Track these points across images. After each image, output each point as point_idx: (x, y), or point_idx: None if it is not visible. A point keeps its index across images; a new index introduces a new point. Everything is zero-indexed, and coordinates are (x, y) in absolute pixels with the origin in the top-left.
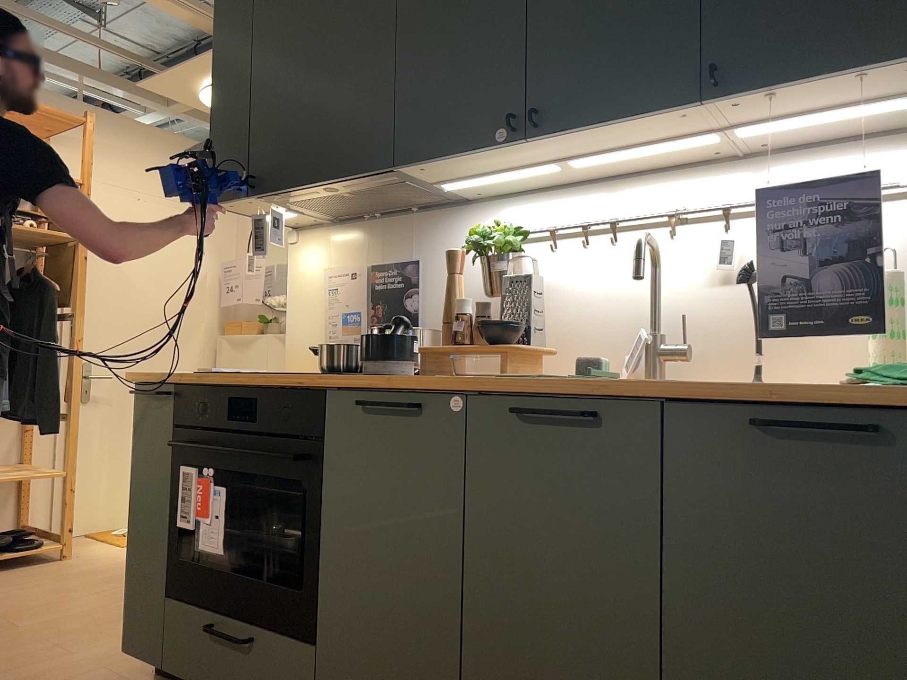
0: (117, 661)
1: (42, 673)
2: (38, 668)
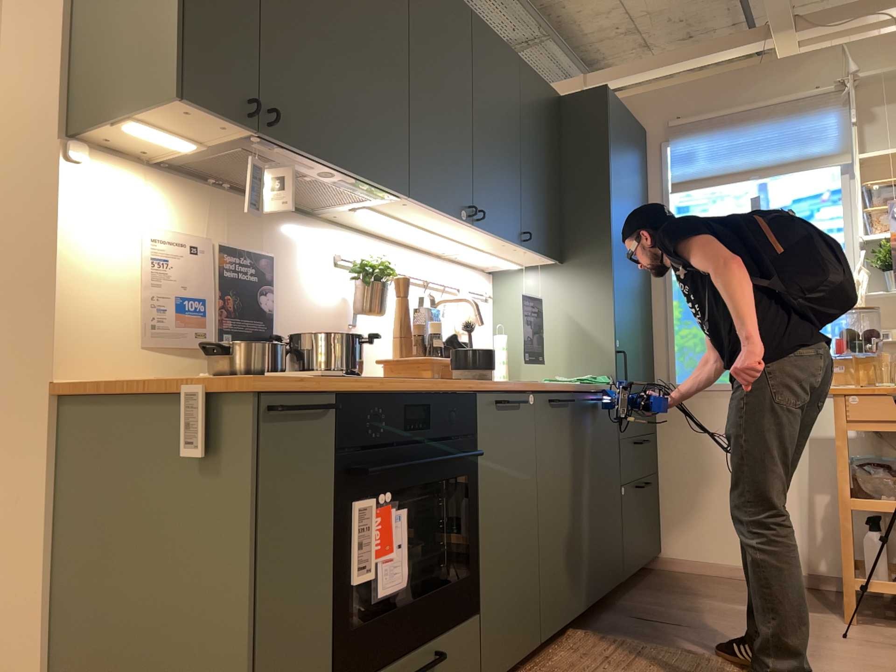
0: None
1: None
2: None
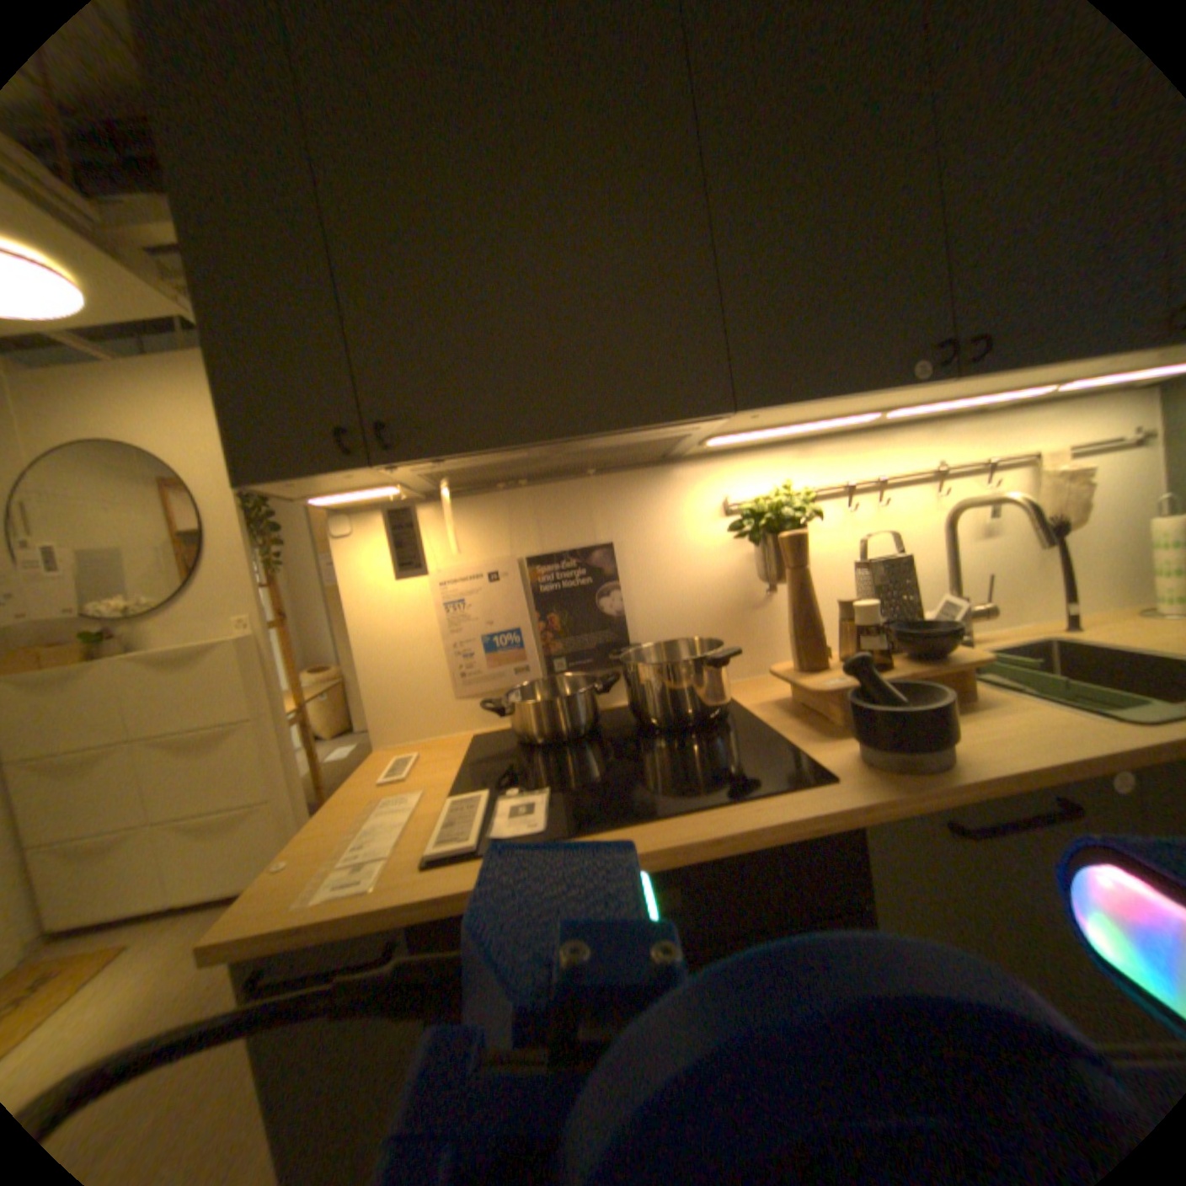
0: None
1: None
2: None
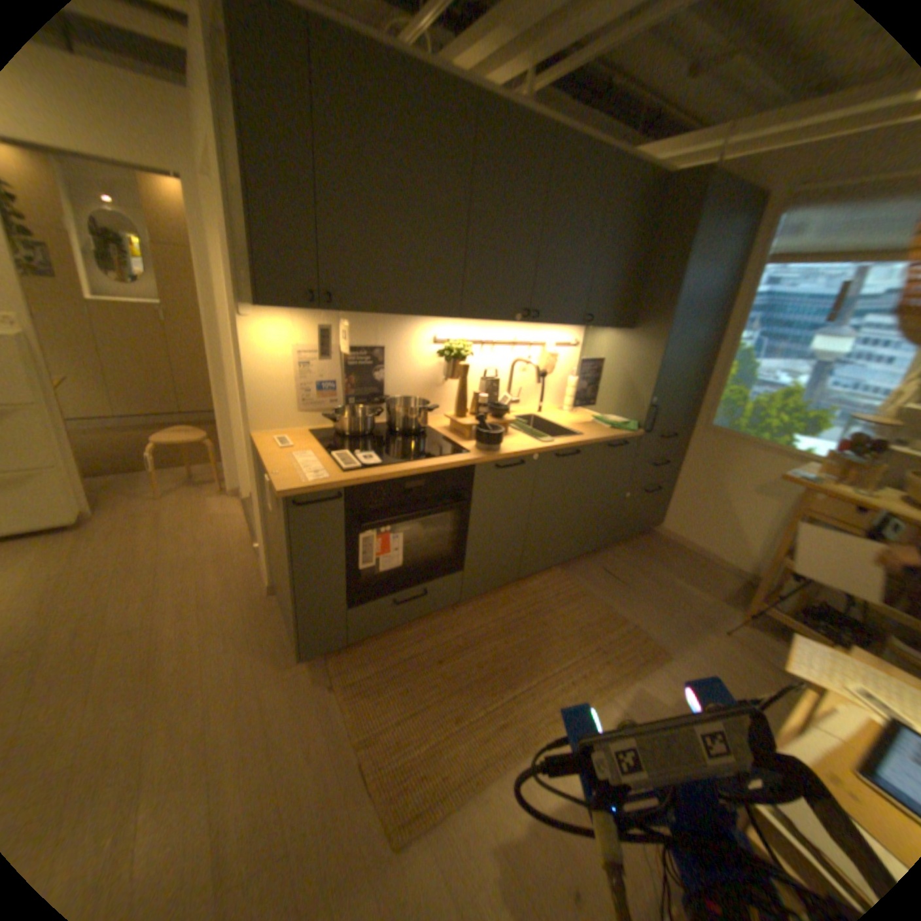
0: (249, 683)
1: (229, 732)
2: (213, 736)
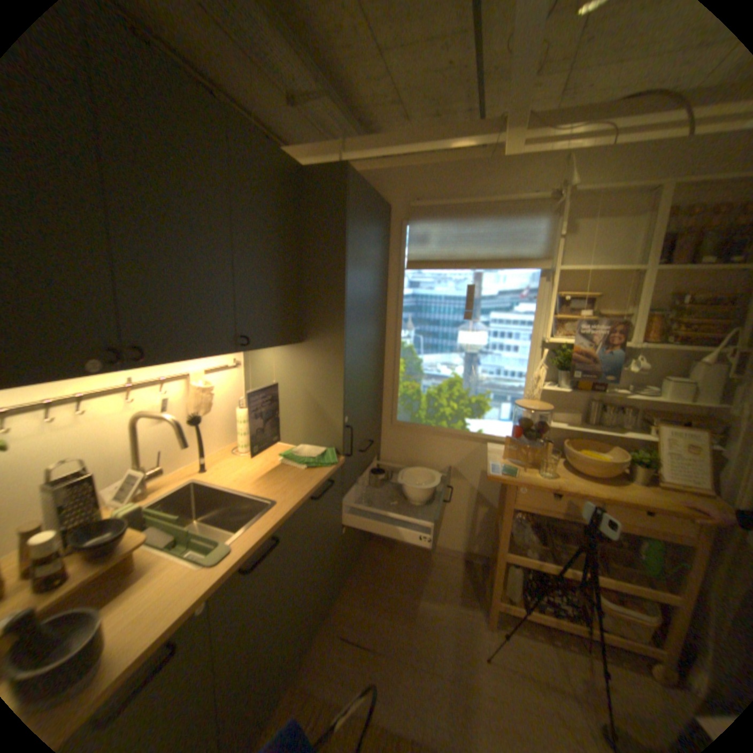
0: None
1: None
2: None
